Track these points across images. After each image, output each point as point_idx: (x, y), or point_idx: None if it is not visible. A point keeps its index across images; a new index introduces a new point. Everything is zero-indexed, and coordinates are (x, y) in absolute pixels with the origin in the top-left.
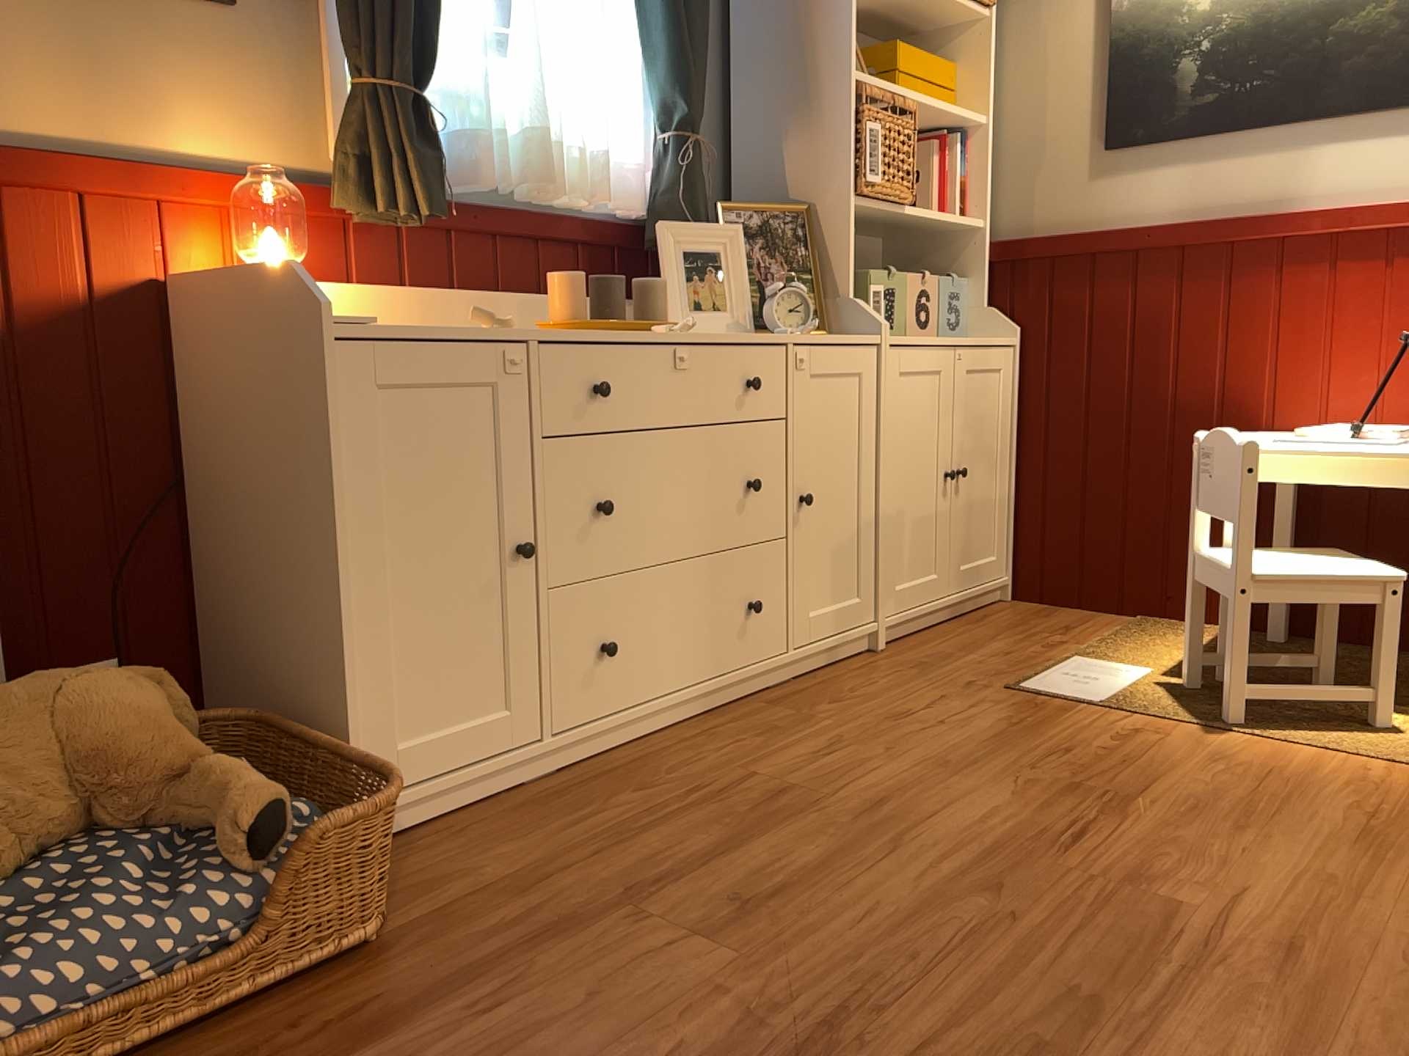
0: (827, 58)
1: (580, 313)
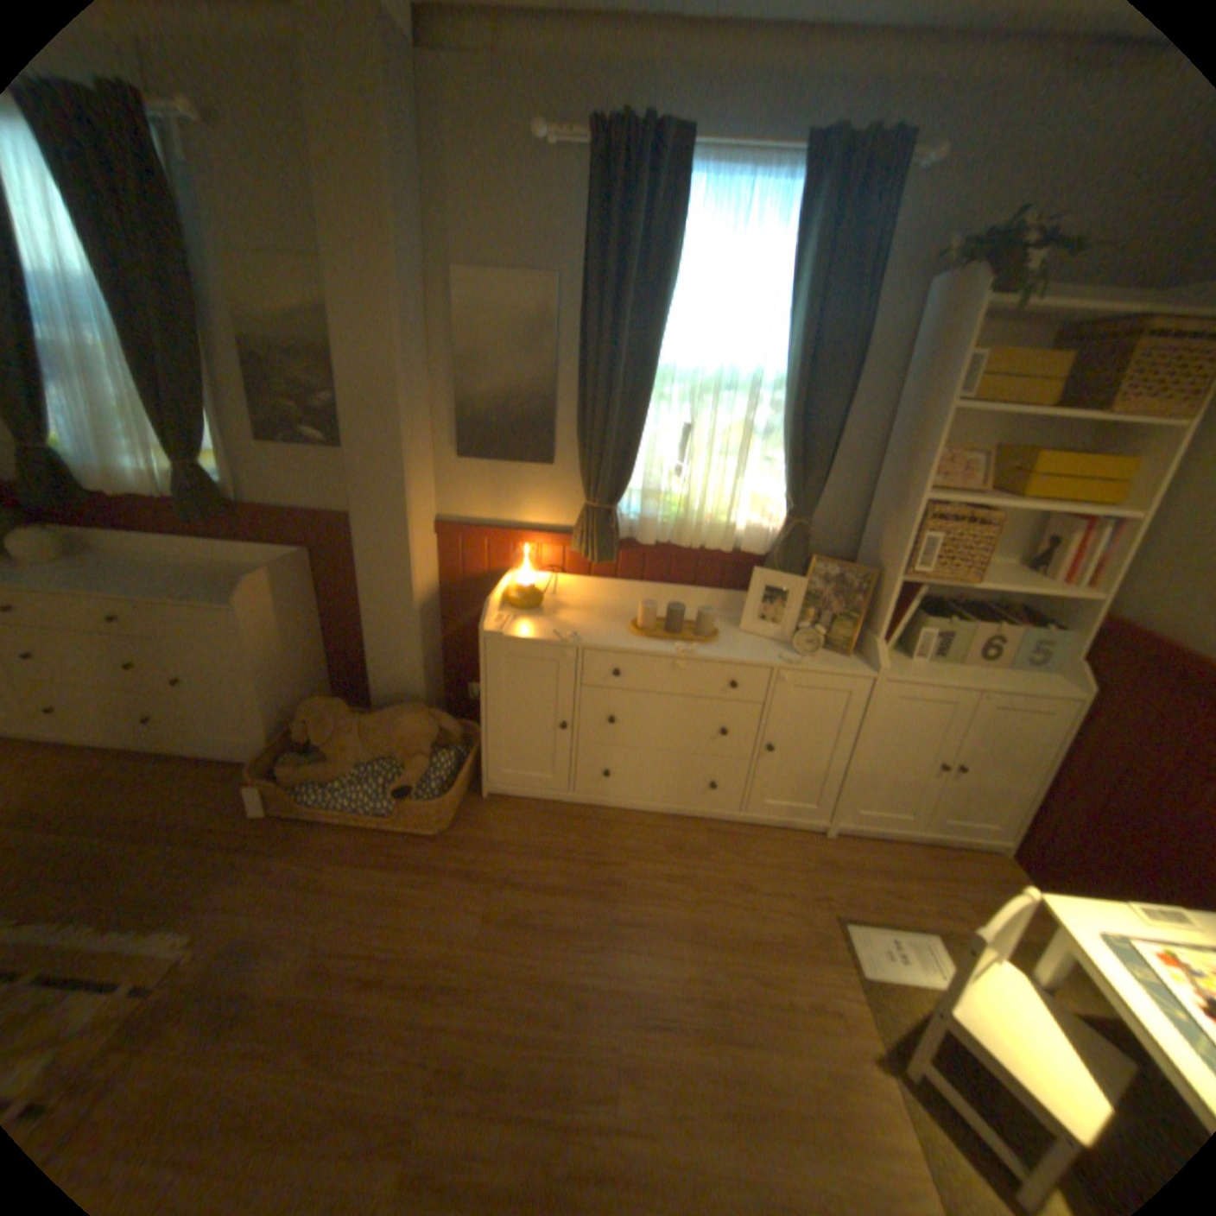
0: (916, 480)
1: (647, 625)
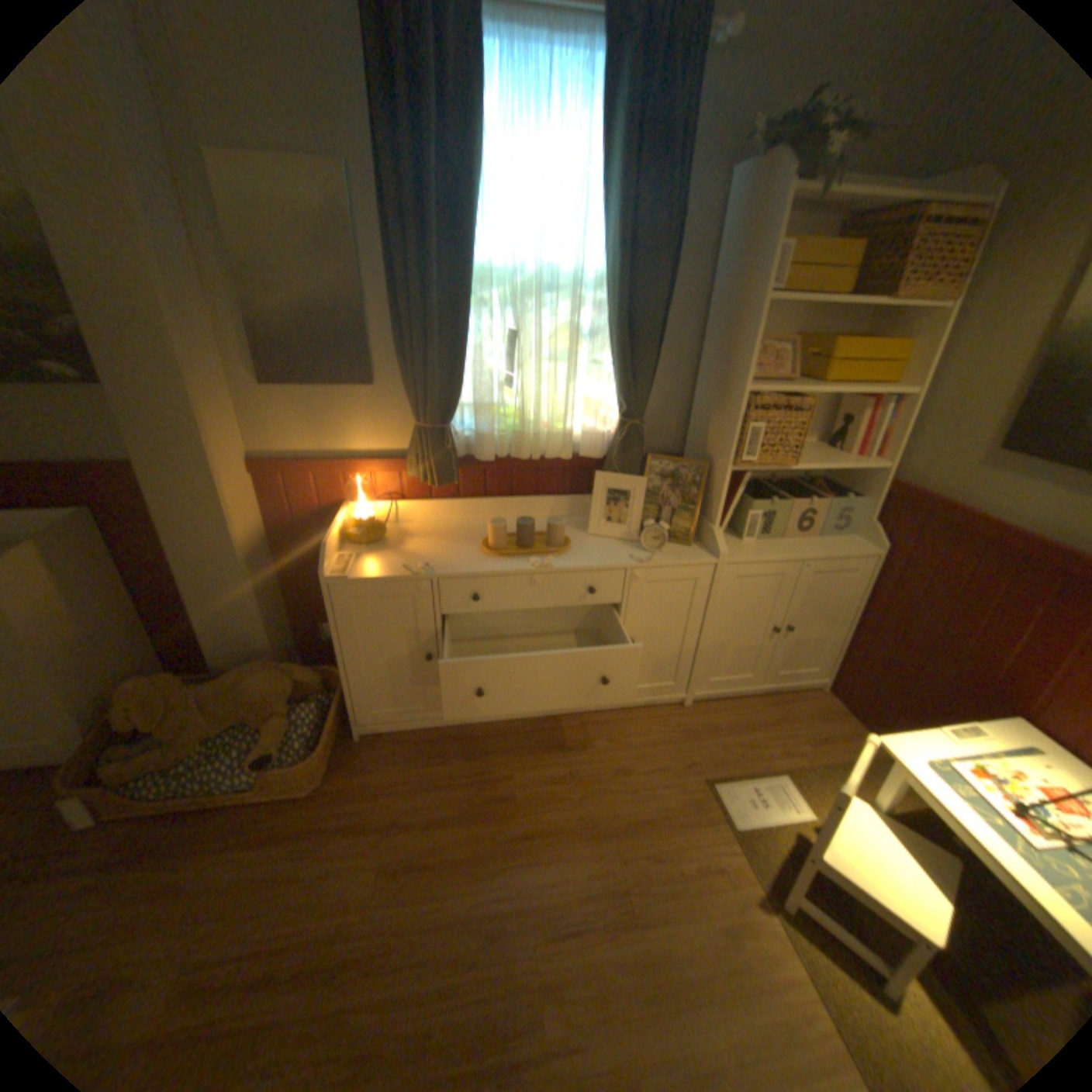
0: (737, 373)
1: (500, 544)
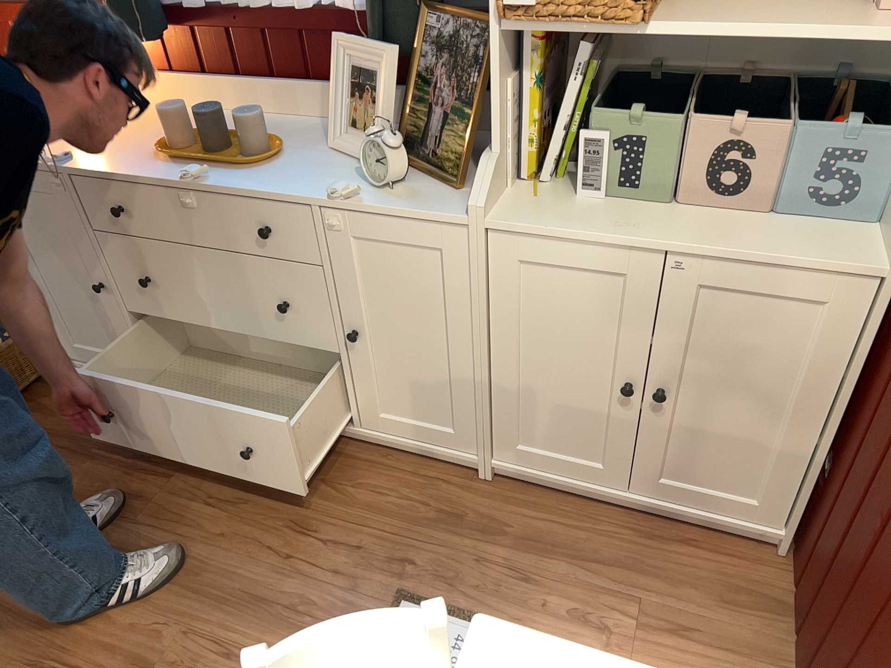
0: None
1: (176, 138)
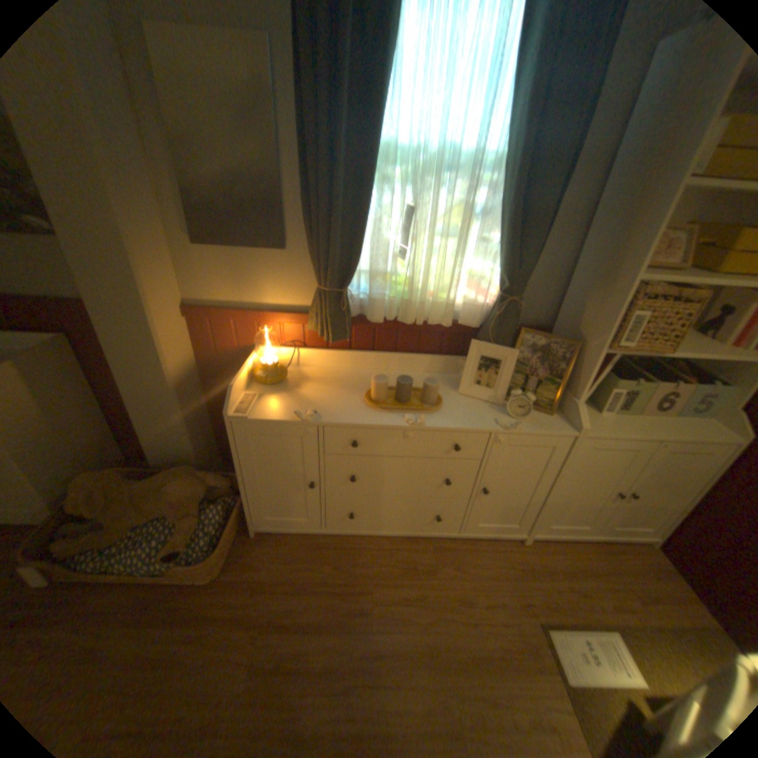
0: (629, 260)
1: (381, 397)
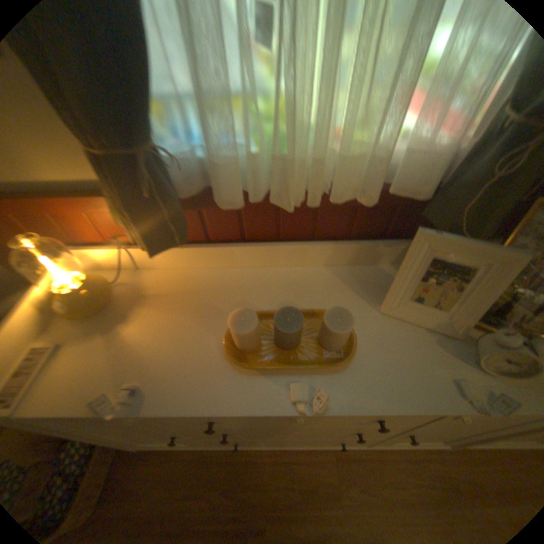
0: None
1: (250, 345)
